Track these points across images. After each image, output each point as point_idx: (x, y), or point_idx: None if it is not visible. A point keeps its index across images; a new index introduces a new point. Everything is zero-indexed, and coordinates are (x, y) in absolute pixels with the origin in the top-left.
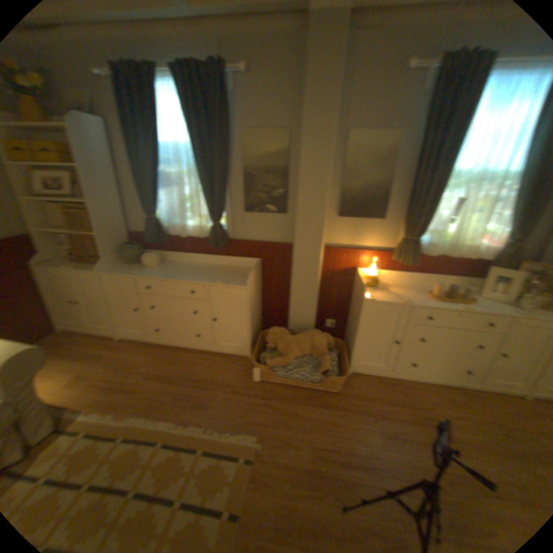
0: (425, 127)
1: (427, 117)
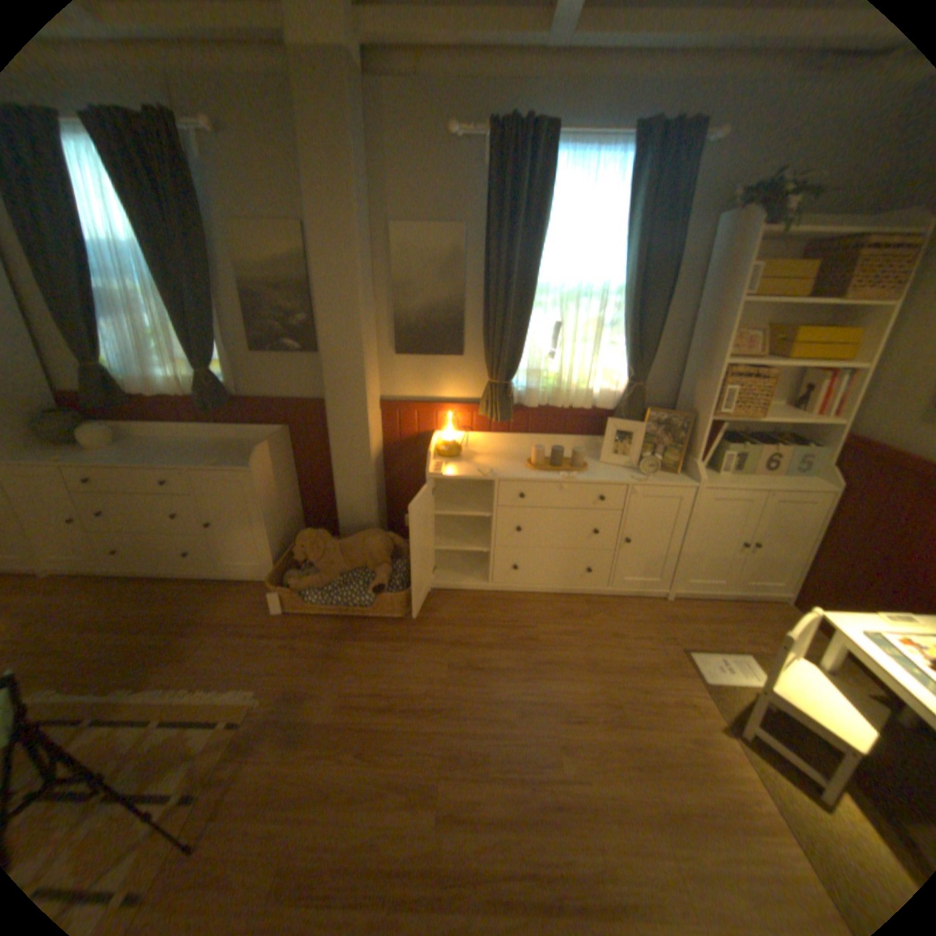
0: (486, 219)
1: (487, 206)
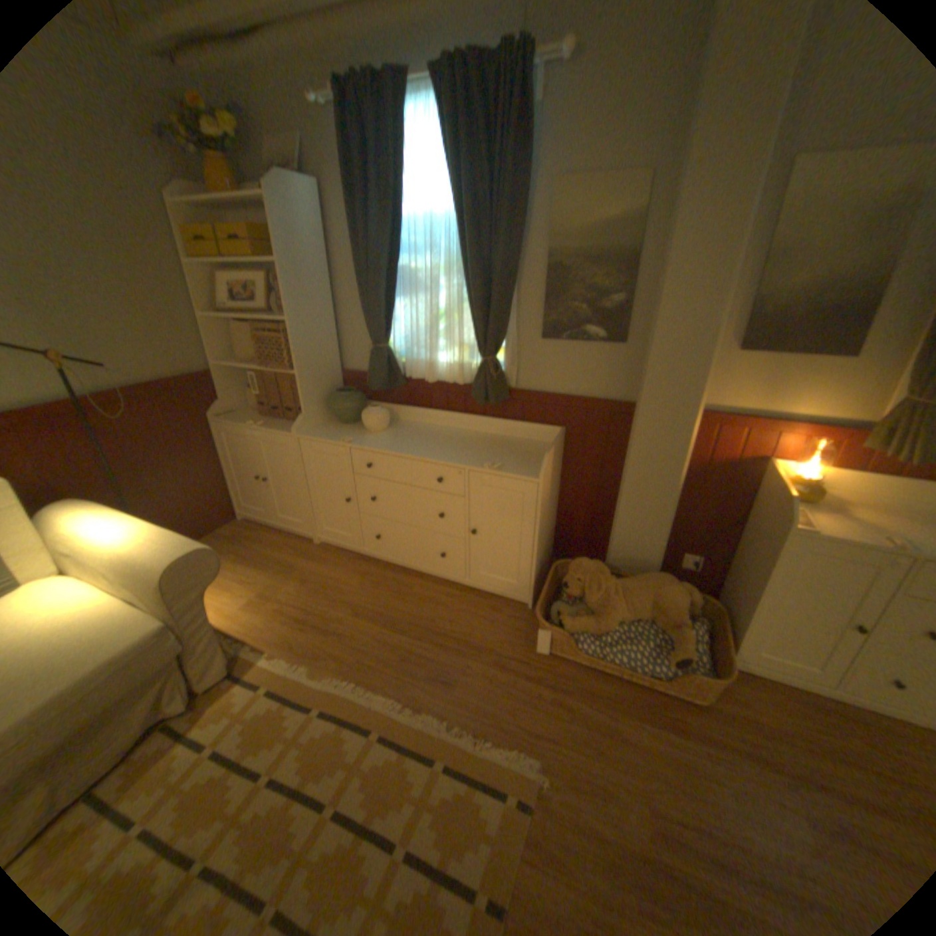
0: None
1: None
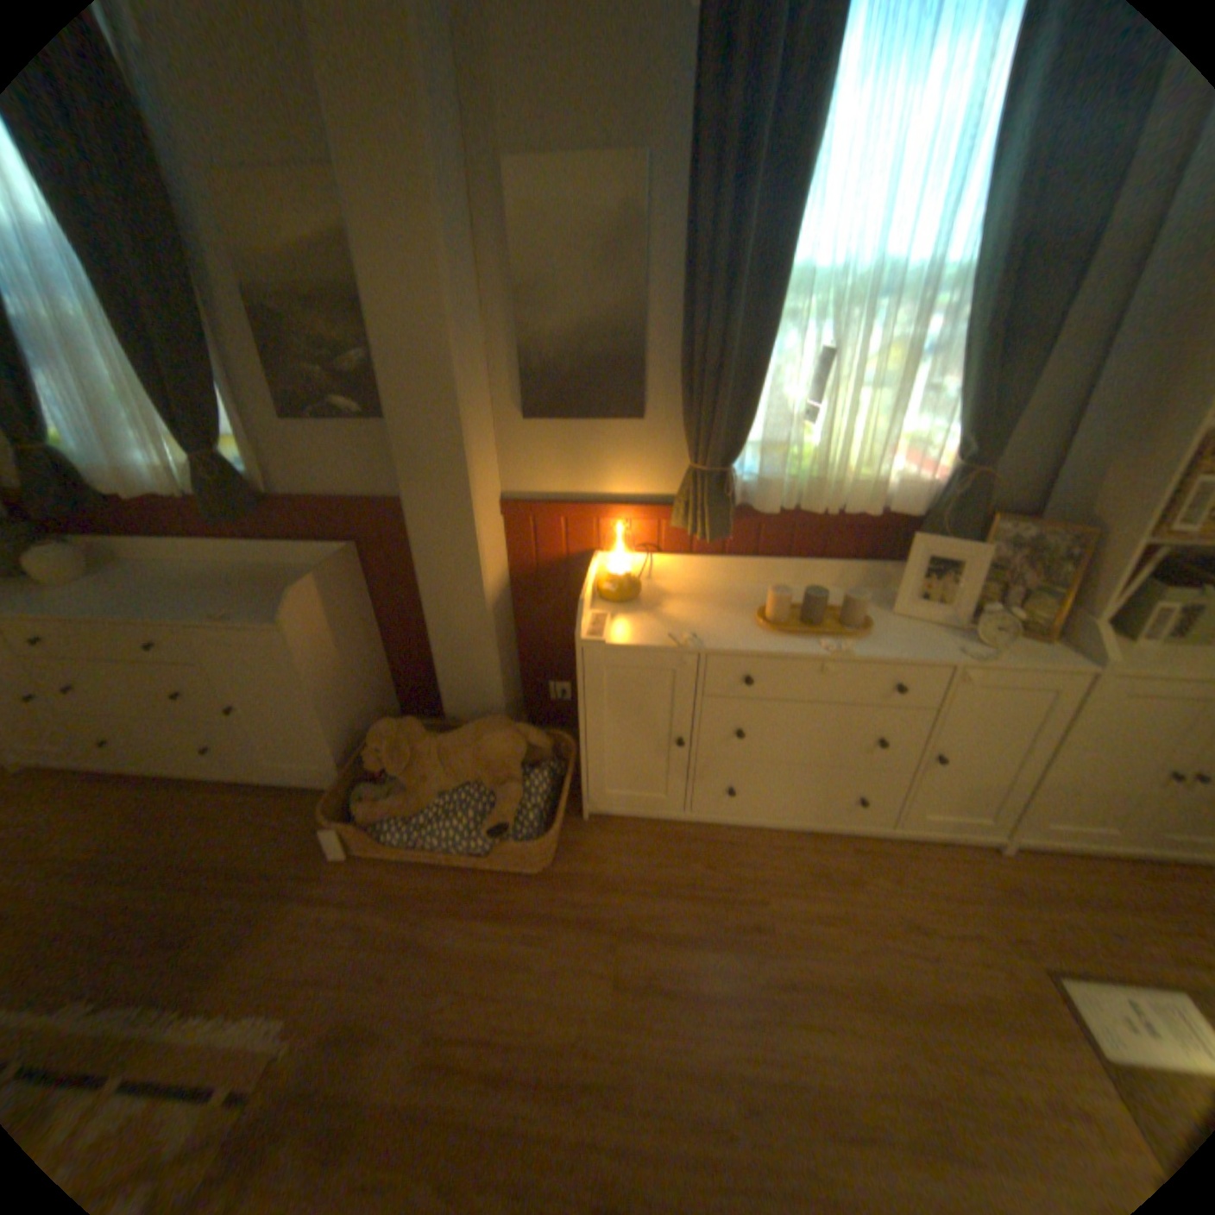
0: (693, 131)
1: (695, 99)
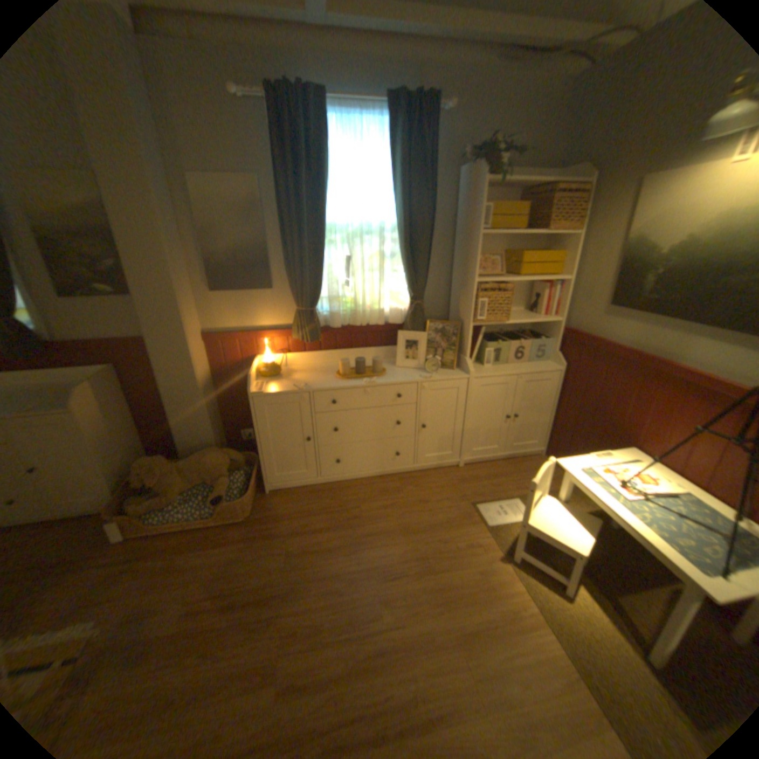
0: (273, 170)
1: (272, 158)
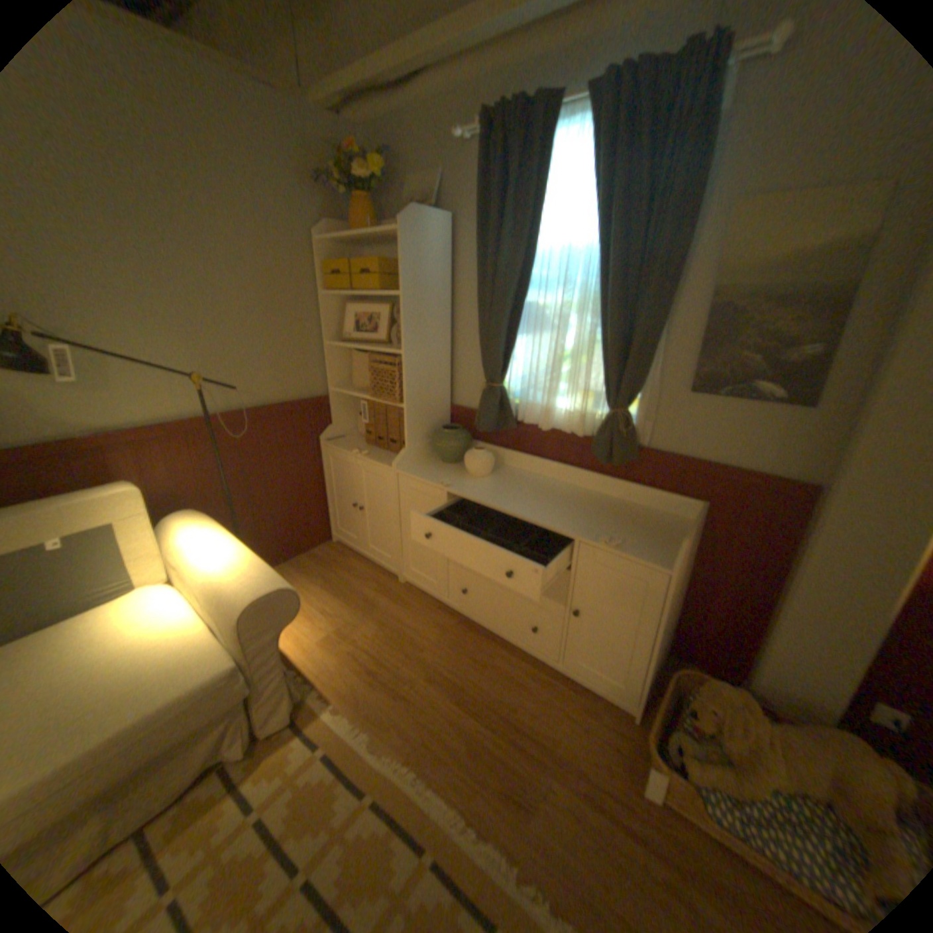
0: None
1: None
